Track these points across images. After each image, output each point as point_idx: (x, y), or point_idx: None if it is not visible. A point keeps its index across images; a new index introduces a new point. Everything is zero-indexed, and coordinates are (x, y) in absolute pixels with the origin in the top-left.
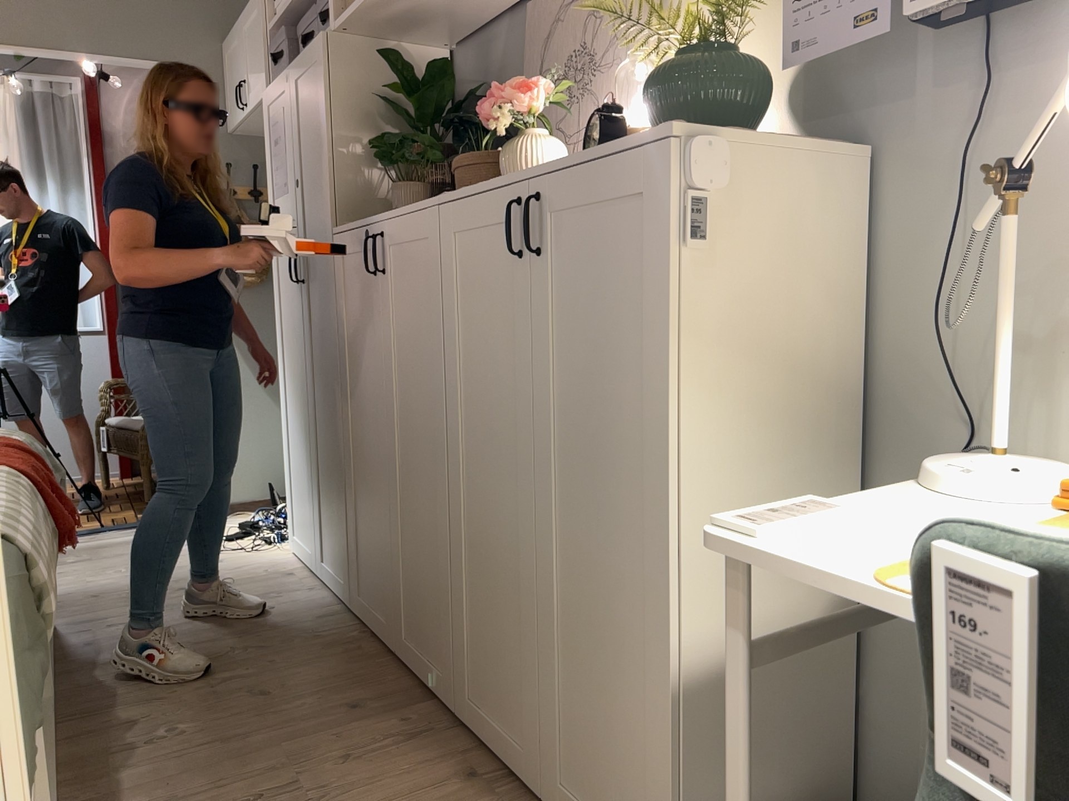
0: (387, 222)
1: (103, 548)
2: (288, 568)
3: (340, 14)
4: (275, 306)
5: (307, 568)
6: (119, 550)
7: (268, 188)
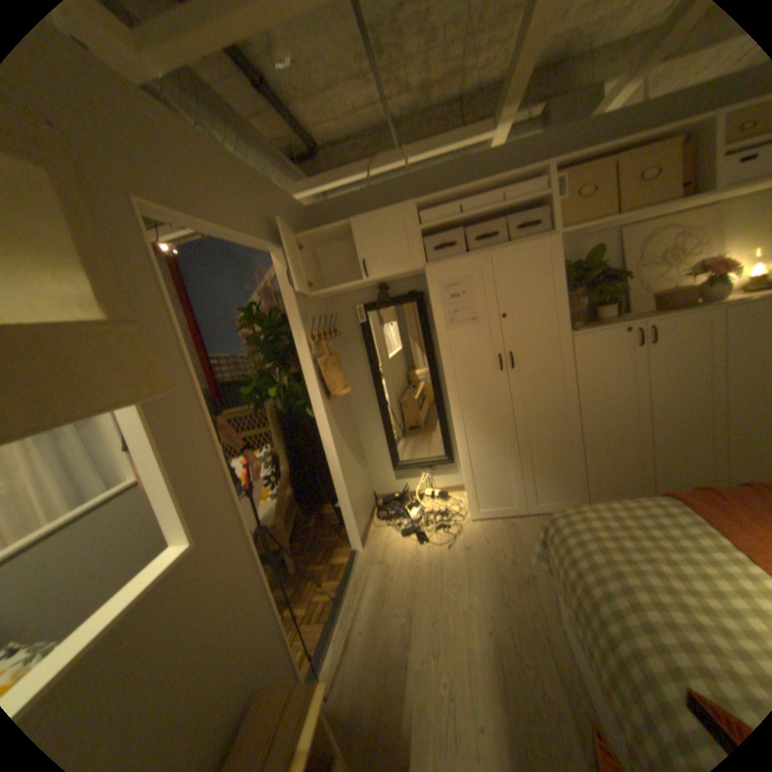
0: (662, 321)
1: (383, 602)
2: (499, 525)
3: (562, 227)
4: (451, 391)
5: (505, 519)
6: (399, 594)
7: (438, 324)
